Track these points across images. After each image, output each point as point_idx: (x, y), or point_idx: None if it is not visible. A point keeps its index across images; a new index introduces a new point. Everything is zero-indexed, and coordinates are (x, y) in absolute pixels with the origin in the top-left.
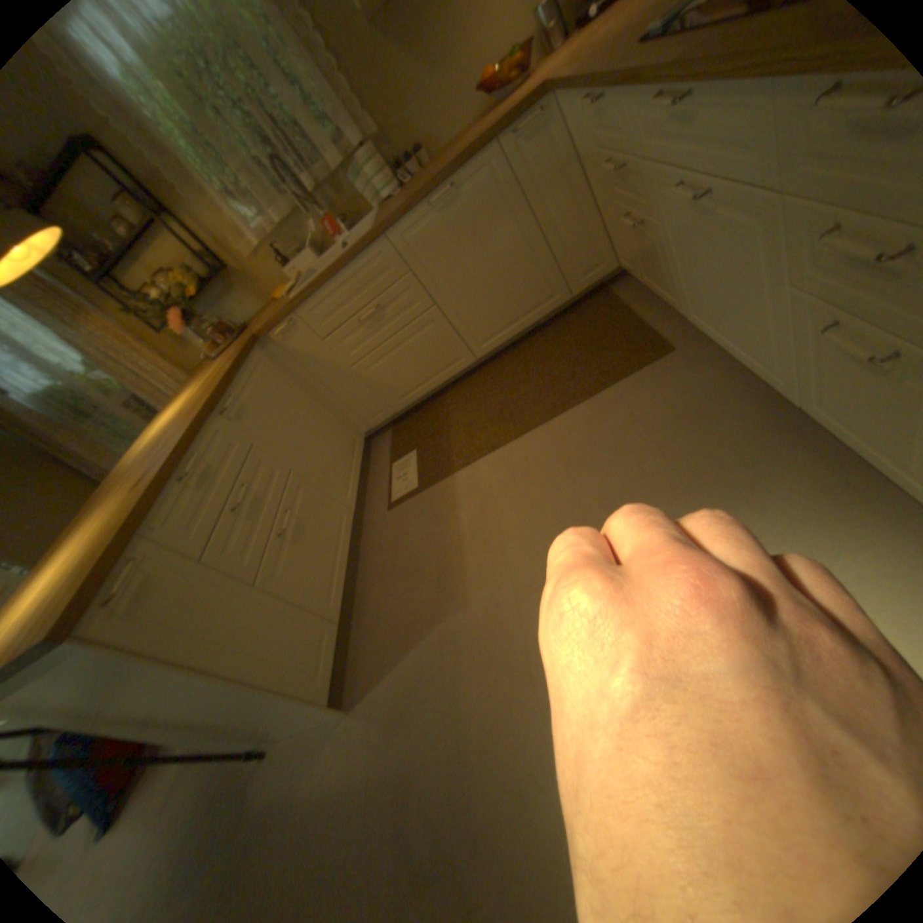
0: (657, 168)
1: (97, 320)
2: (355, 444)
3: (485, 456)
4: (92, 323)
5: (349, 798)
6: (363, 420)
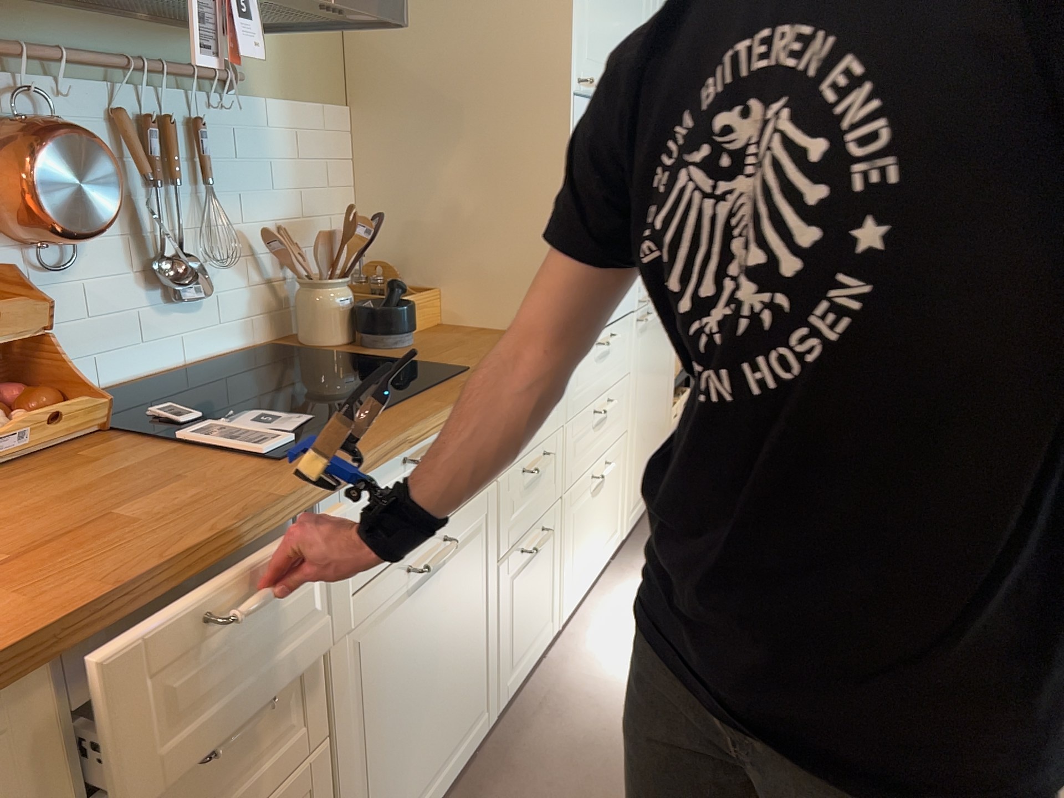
0: (354, 607)
1: None
2: None
3: None
4: None
5: None
6: None
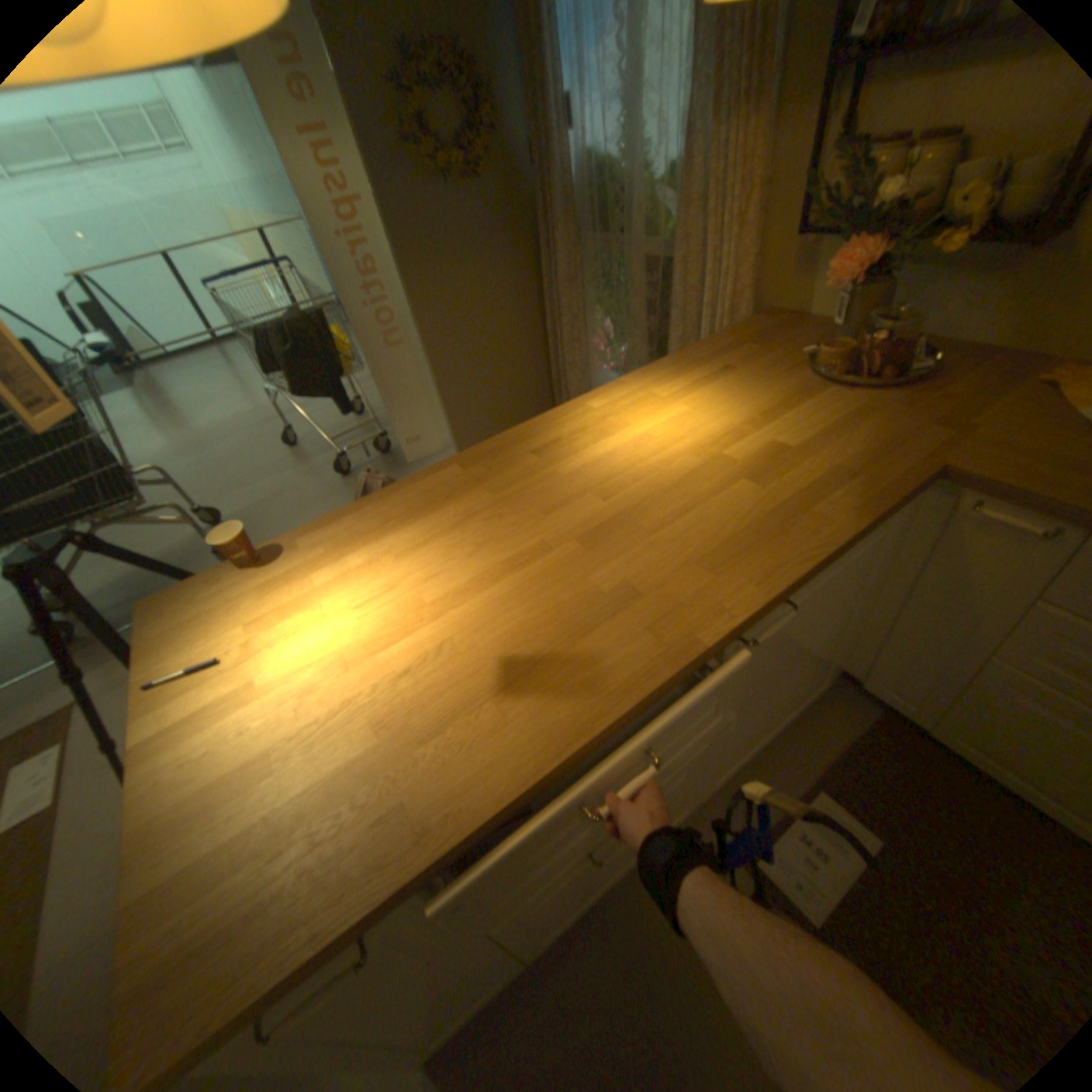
0: None
1: (752, 128)
2: (815, 694)
3: None
4: (741, 130)
5: None
6: (868, 667)
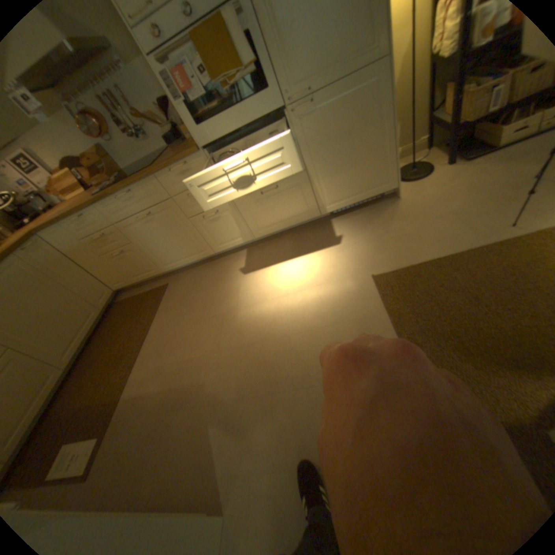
0: (123, 223)
1: None
2: None
3: (131, 374)
4: None
5: (279, 499)
6: None
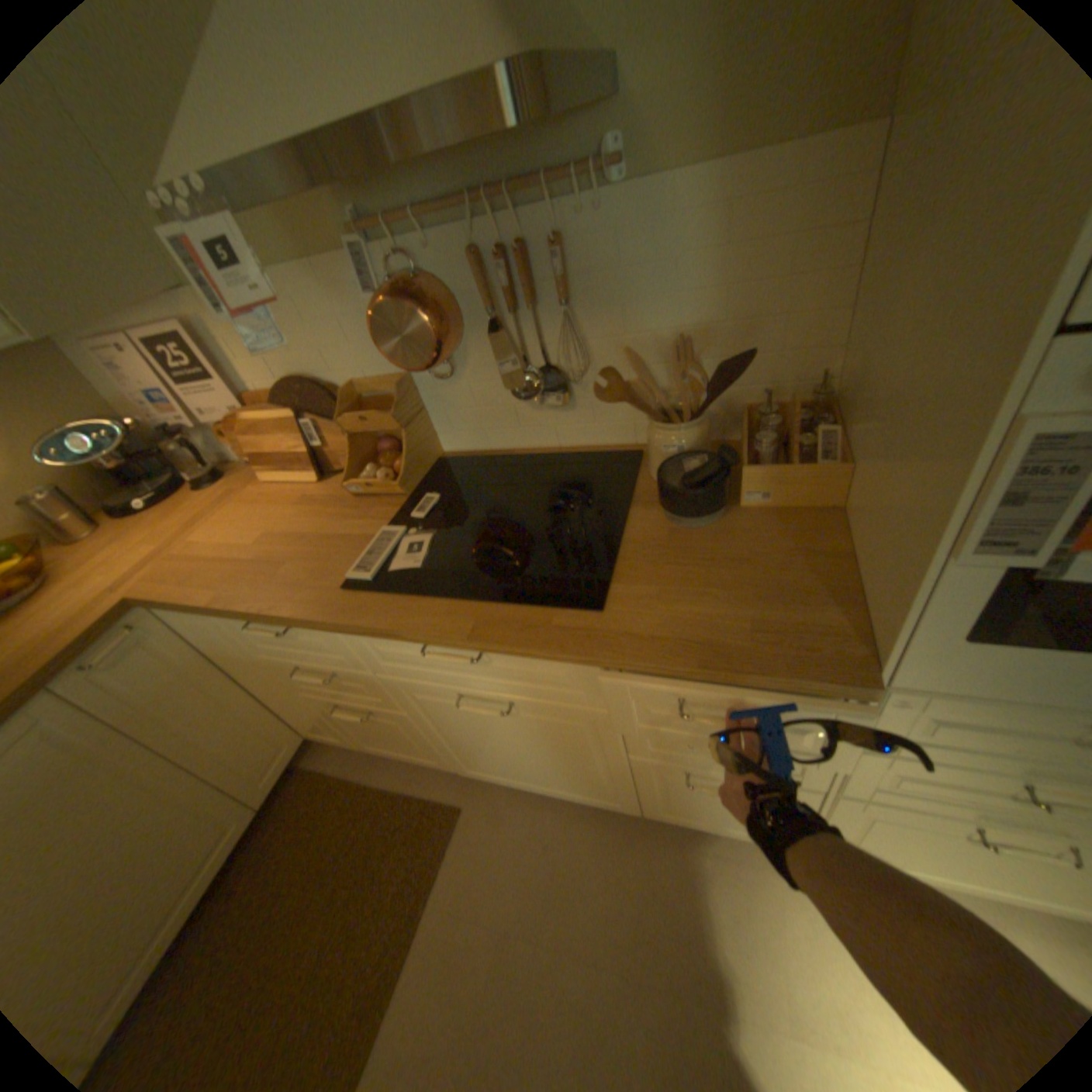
0: (406, 683)
1: None
2: None
3: None
4: None
5: None
6: None
